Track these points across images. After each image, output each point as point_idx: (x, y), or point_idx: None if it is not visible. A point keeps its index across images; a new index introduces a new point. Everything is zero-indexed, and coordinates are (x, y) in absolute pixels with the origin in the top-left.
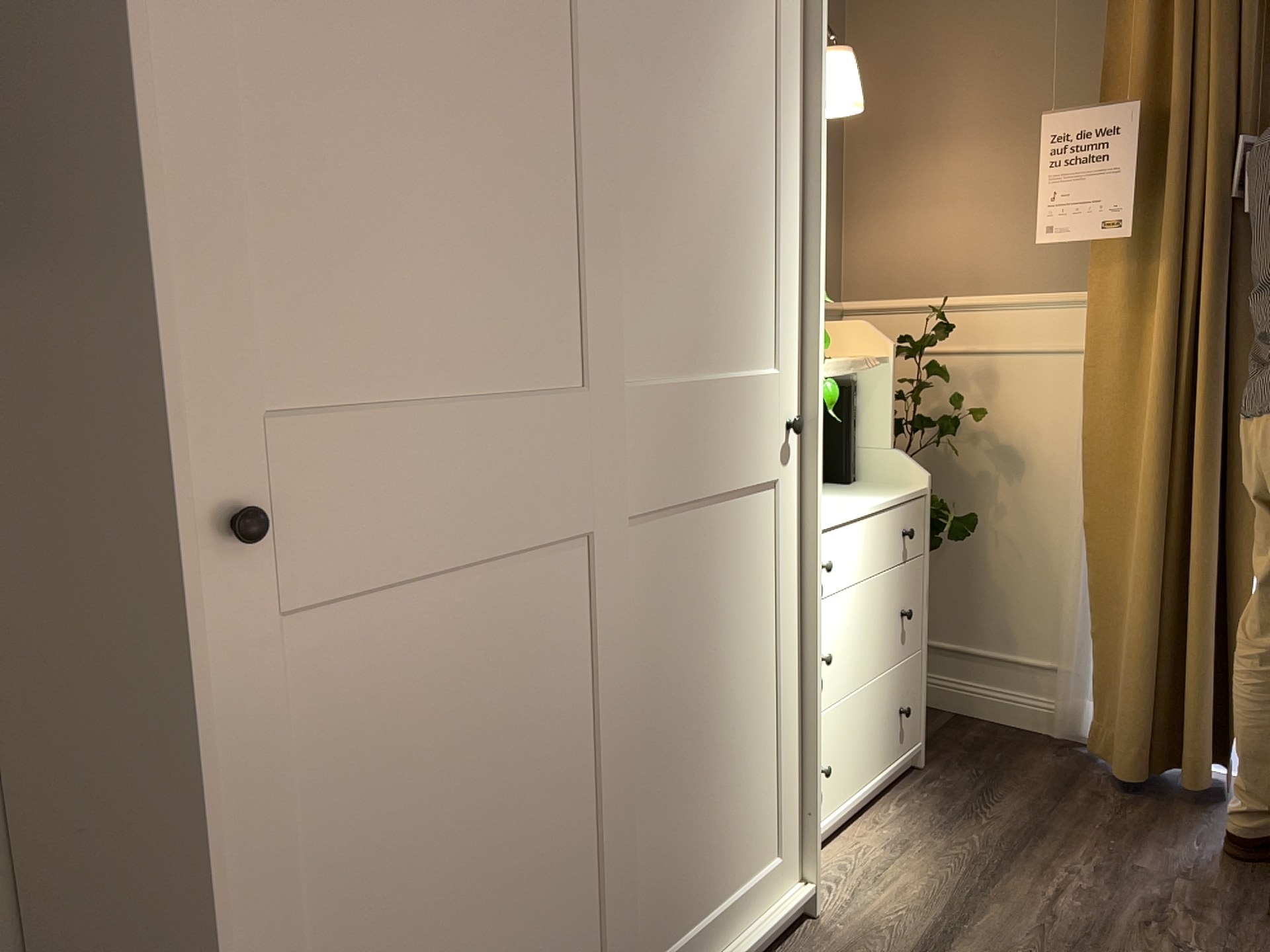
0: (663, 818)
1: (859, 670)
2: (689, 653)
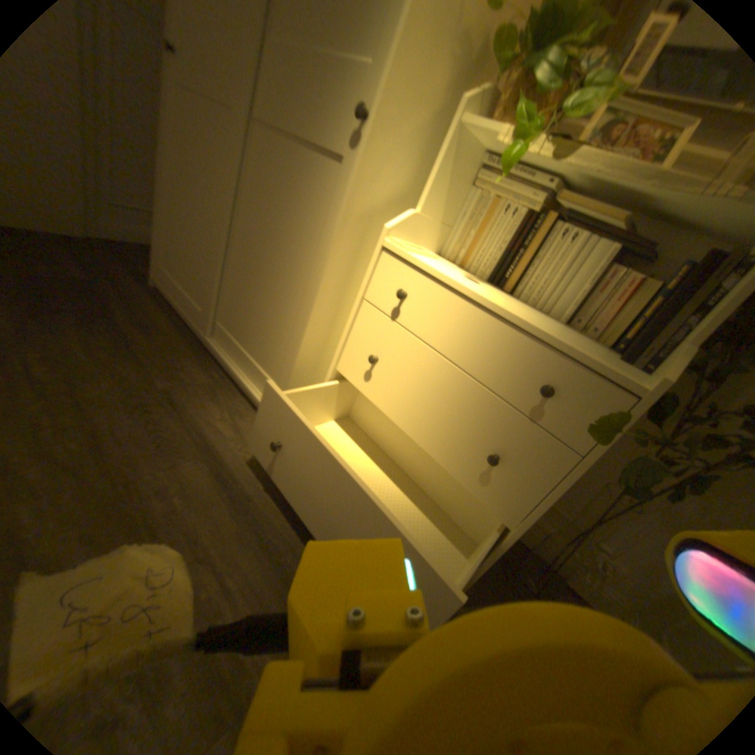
0: (241, 281)
1: (408, 416)
2: (267, 220)
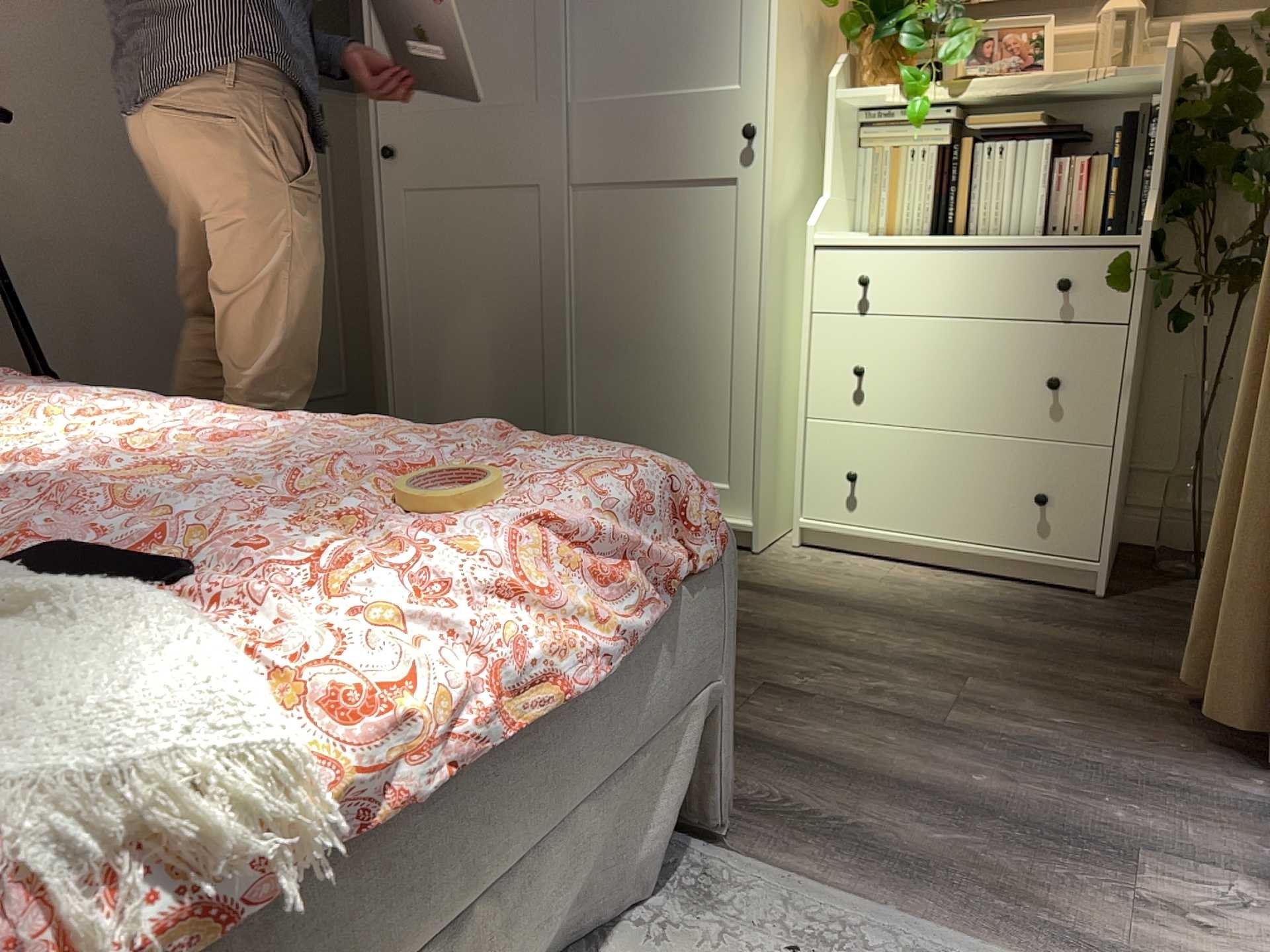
0: (609, 384)
1: (935, 409)
2: (634, 286)
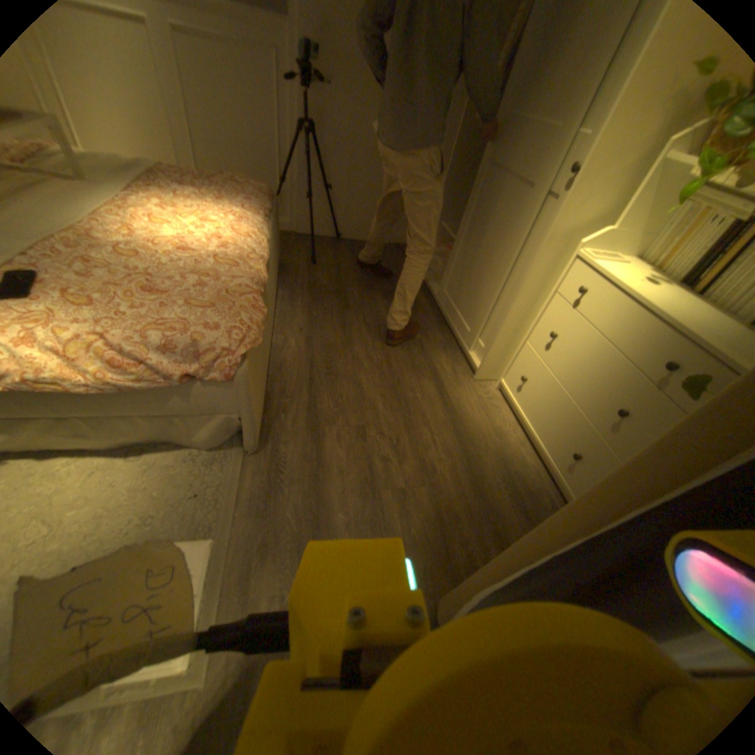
0: (476, 274)
1: (571, 377)
2: (501, 234)
